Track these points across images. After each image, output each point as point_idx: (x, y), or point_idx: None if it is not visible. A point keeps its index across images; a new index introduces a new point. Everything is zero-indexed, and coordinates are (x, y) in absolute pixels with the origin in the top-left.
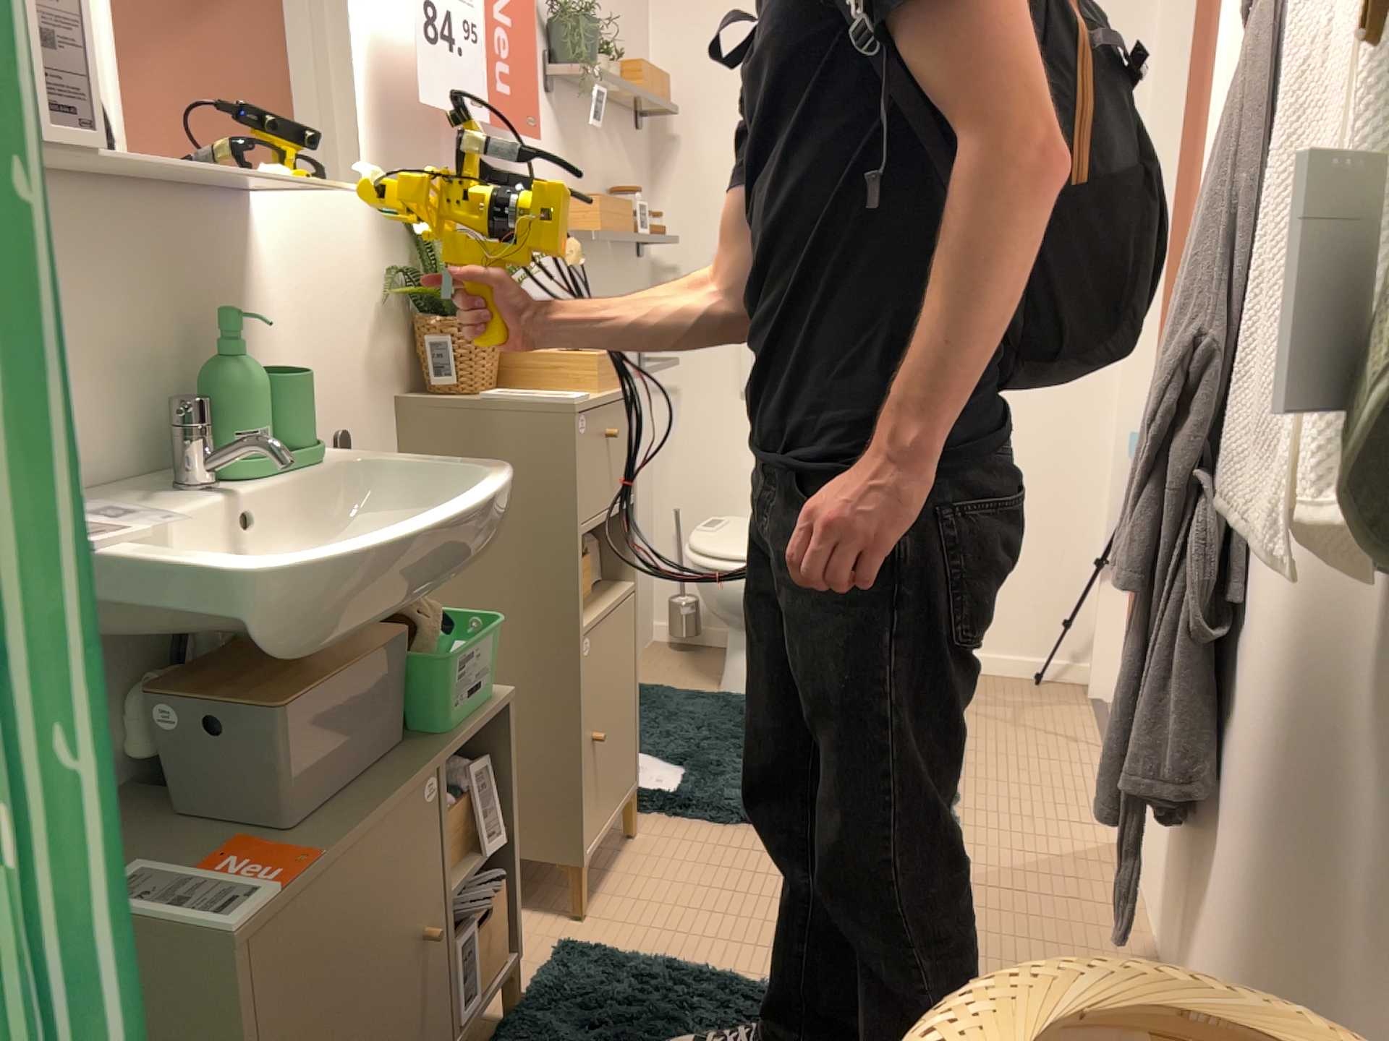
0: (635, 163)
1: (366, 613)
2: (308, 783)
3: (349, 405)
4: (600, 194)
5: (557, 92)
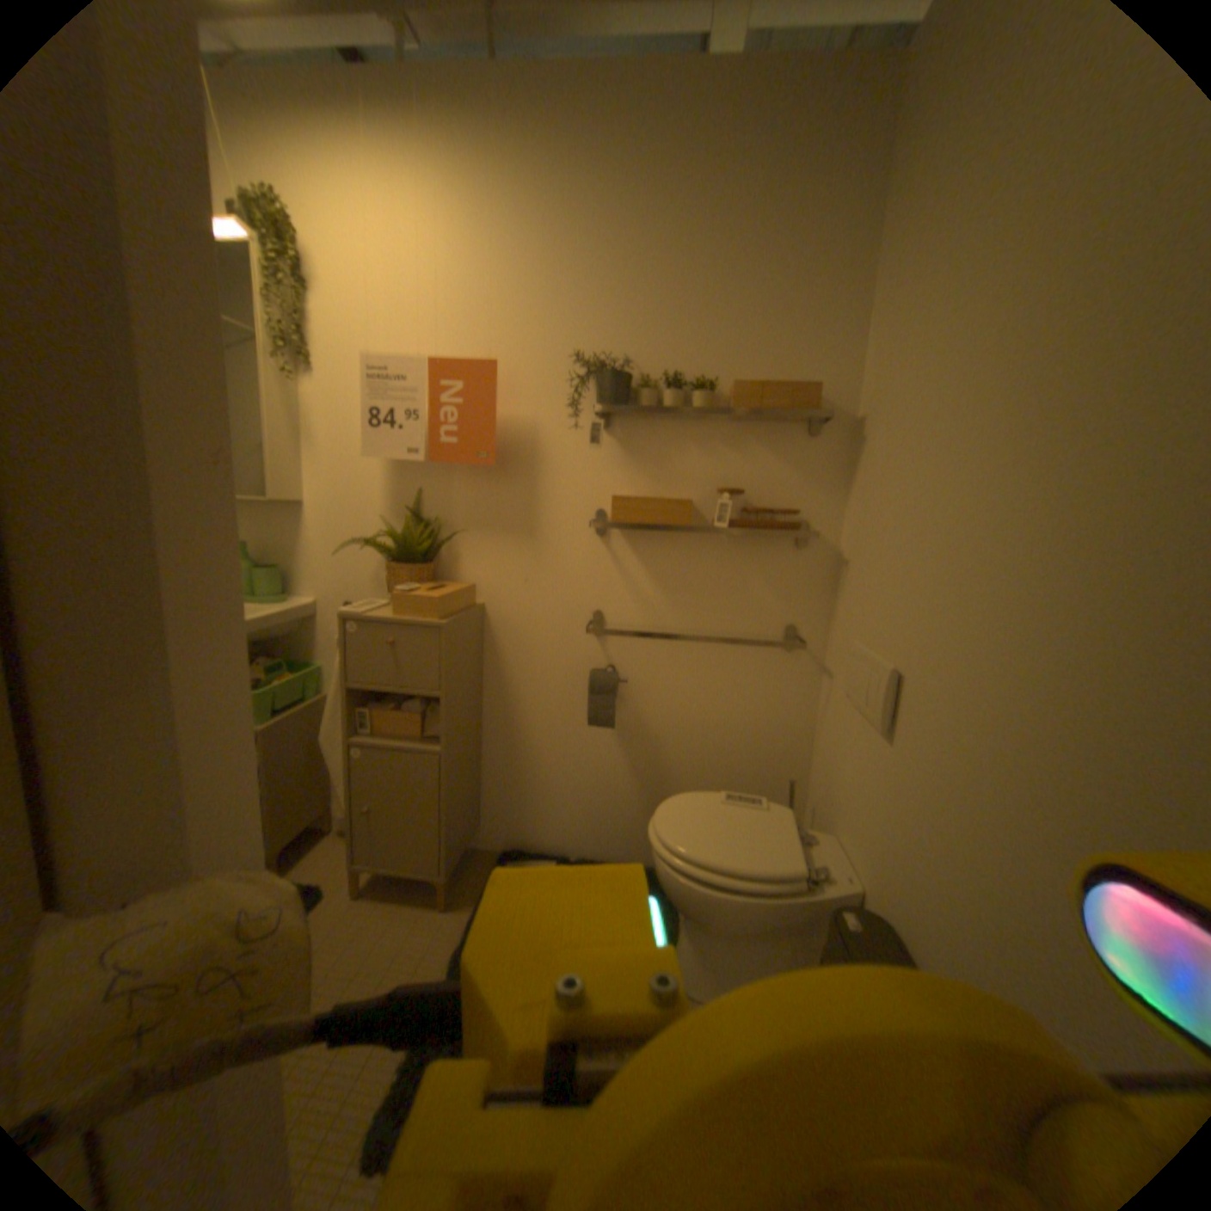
0: (807, 459)
1: None
2: None
3: (356, 590)
4: (705, 488)
5: (624, 418)
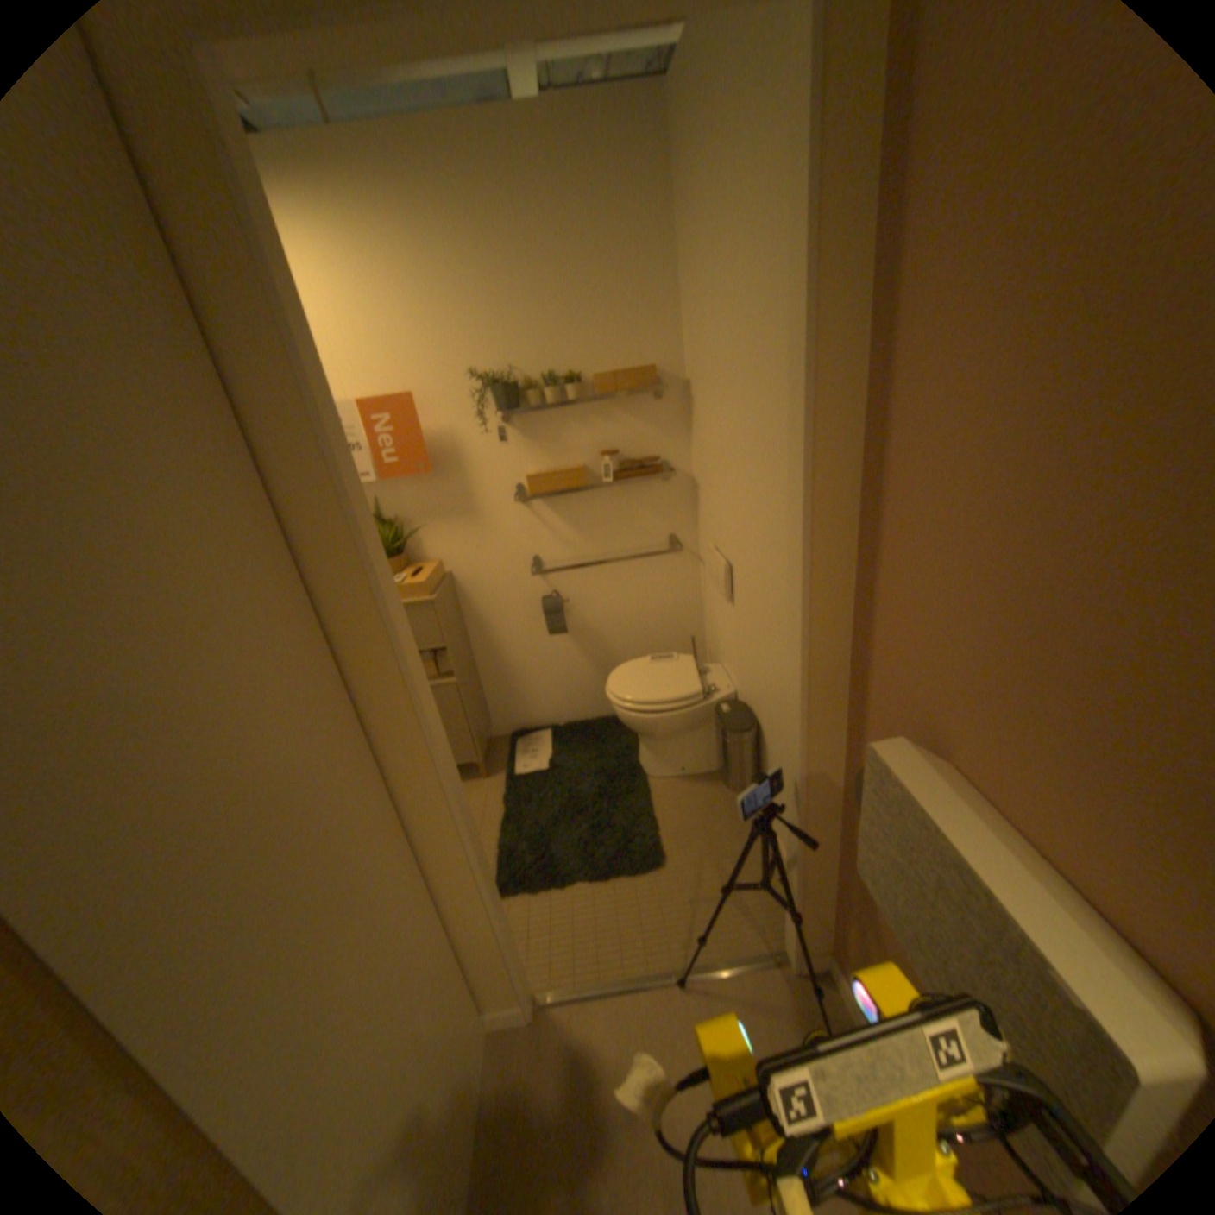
0: (657, 421)
1: None
2: None
3: None
4: (590, 456)
5: (519, 416)
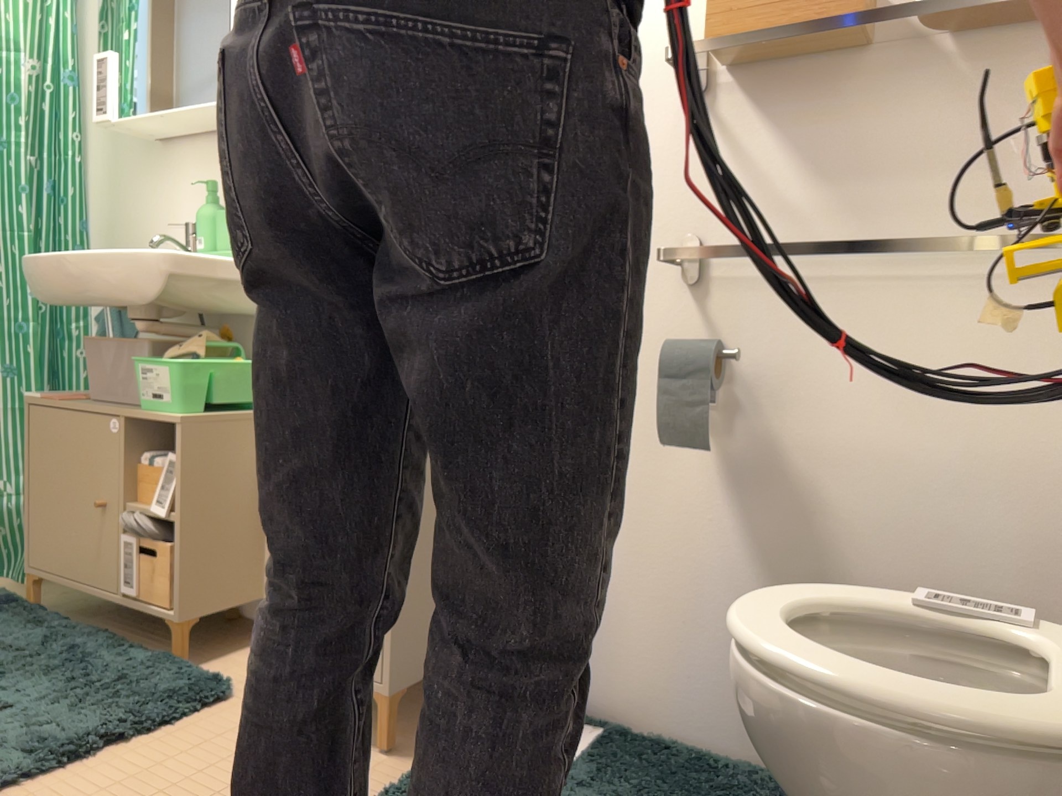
0: None
1: (53, 293)
2: (105, 384)
3: None
4: None
5: None
